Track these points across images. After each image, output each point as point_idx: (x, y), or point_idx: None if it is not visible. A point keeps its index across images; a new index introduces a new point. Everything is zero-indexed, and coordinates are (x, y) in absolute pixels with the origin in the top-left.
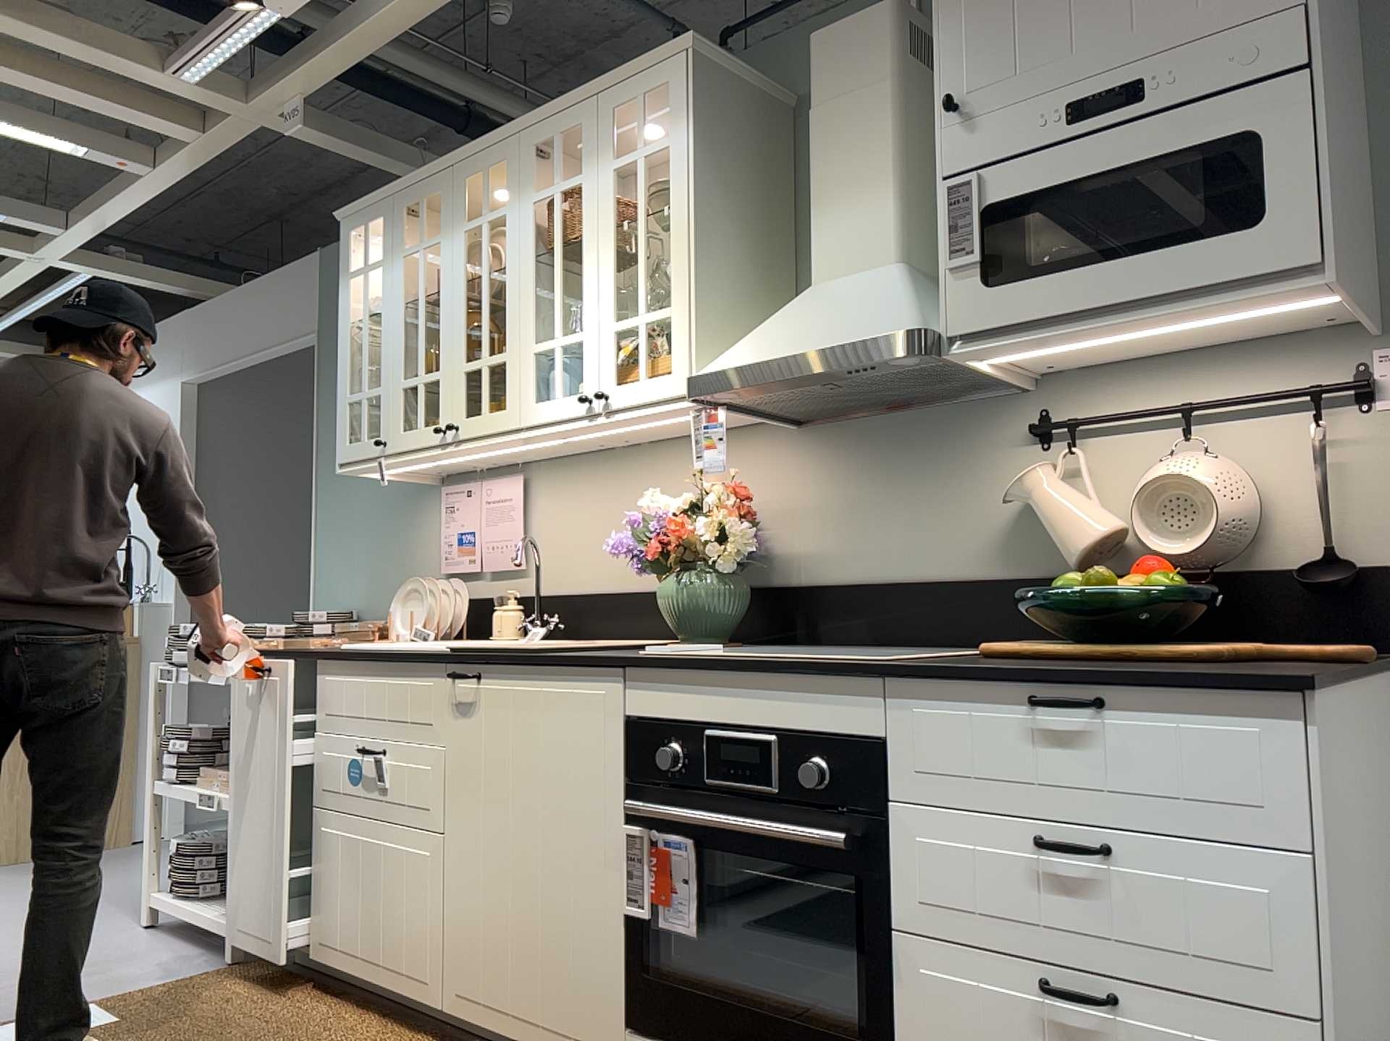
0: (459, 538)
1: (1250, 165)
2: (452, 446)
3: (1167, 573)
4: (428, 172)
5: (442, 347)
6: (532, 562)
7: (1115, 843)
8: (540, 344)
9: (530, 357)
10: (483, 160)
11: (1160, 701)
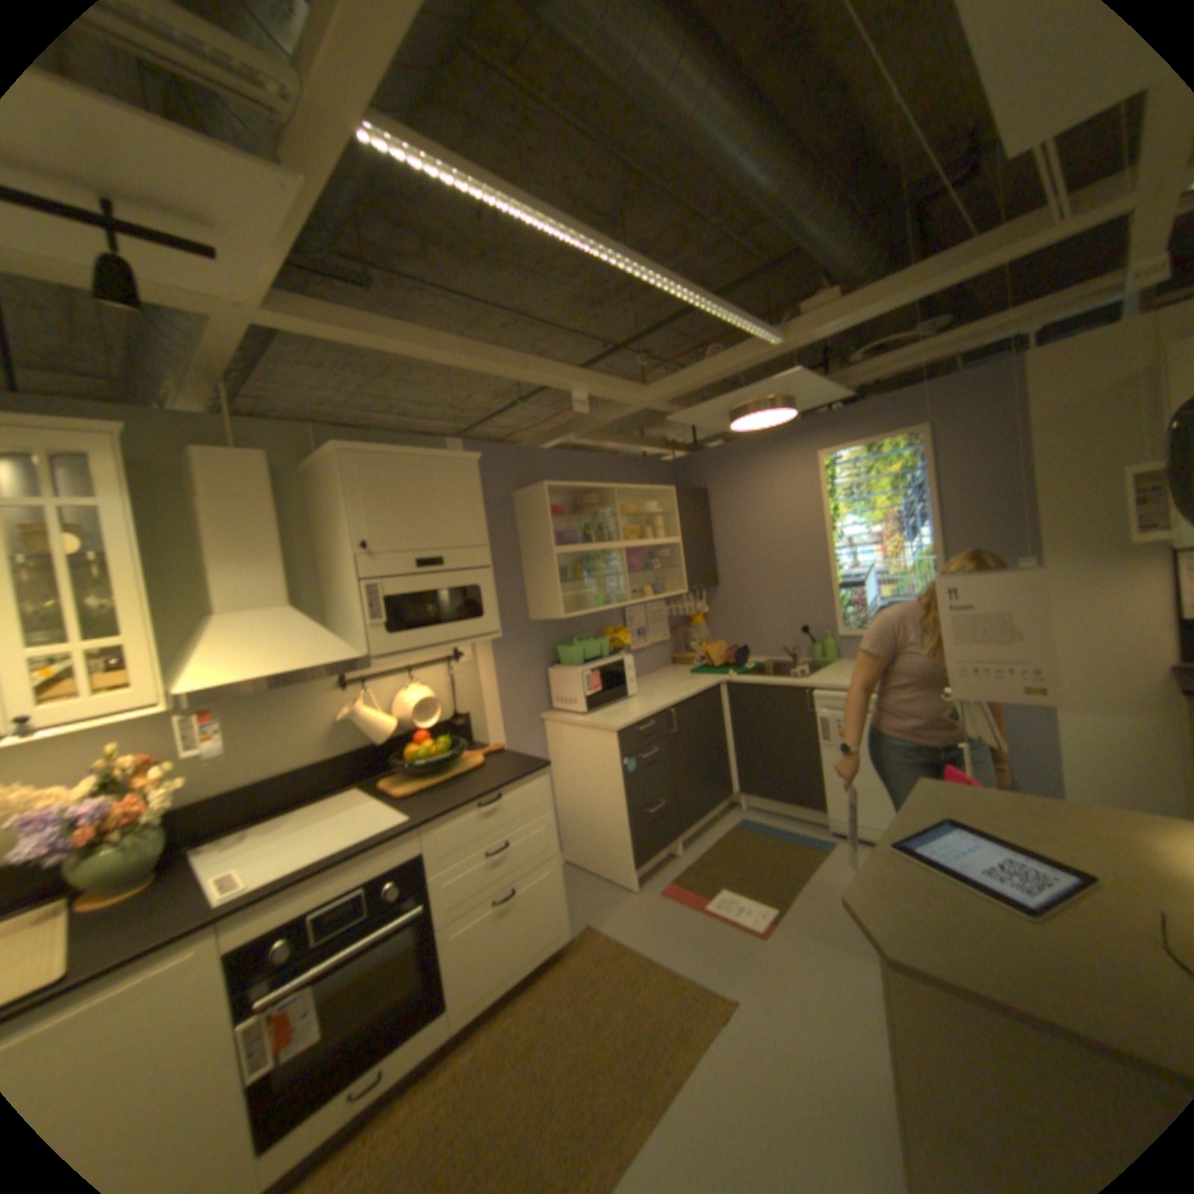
0: None
1: (478, 597)
2: None
3: (434, 738)
4: None
5: None
6: None
7: (507, 841)
8: None
9: None
10: None
11: (514, 787)
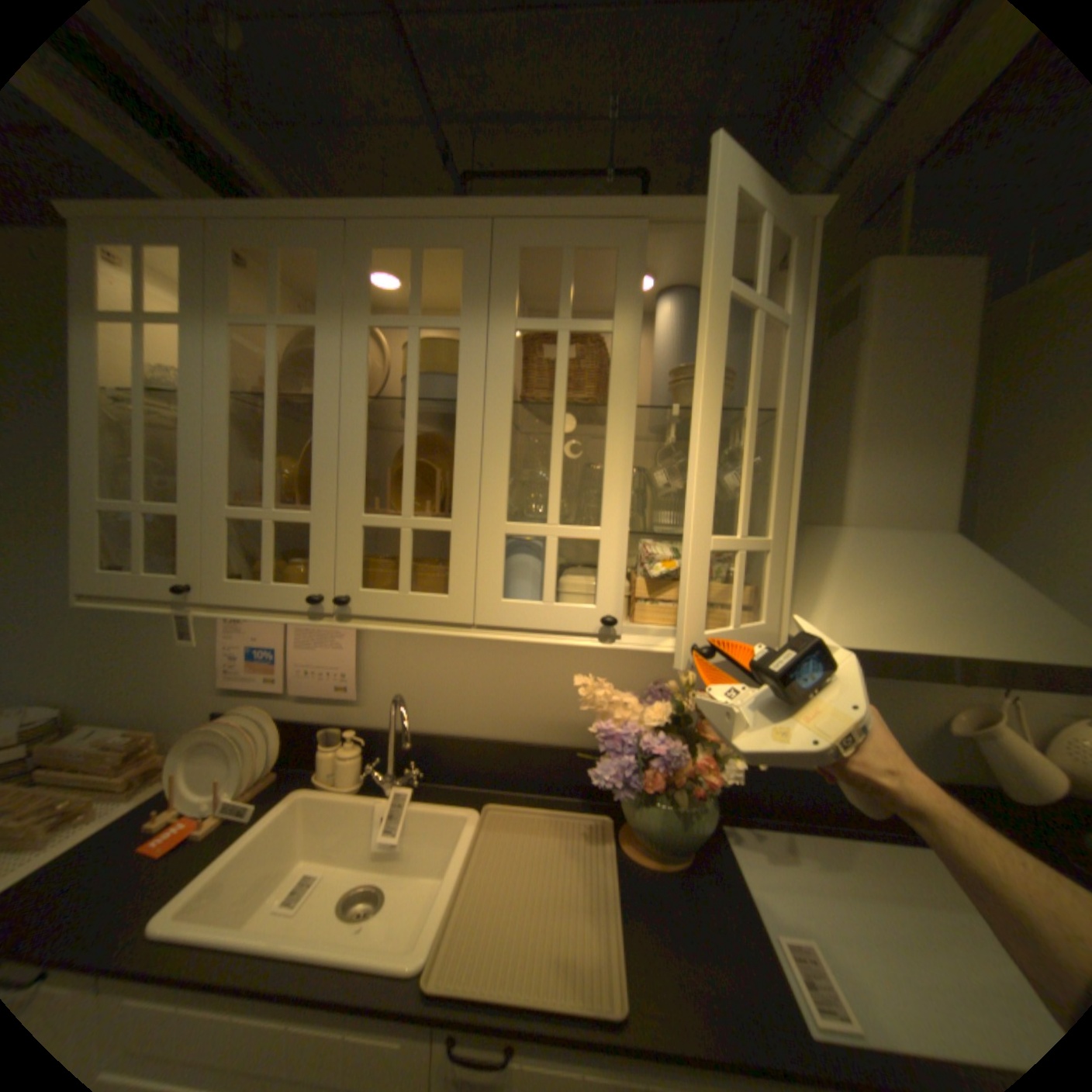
0: (251, 653)
1: None
2: (335, 619)
3: None
4: (290, 207)
5: (320, 480)
6: (367, 692)
7: None
8: (521, 526)
9: (501, 538)
10: (411, 229)
11: None
